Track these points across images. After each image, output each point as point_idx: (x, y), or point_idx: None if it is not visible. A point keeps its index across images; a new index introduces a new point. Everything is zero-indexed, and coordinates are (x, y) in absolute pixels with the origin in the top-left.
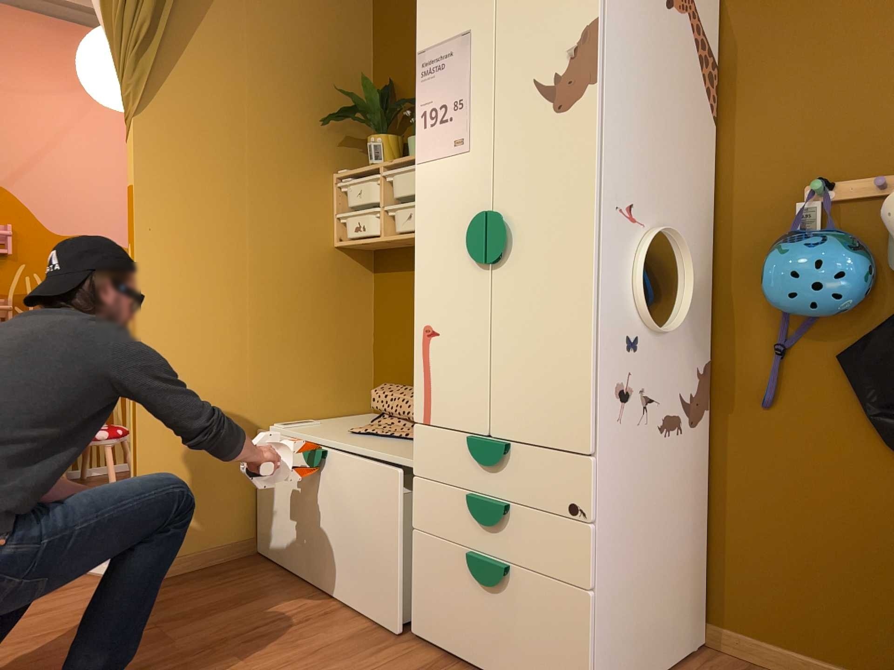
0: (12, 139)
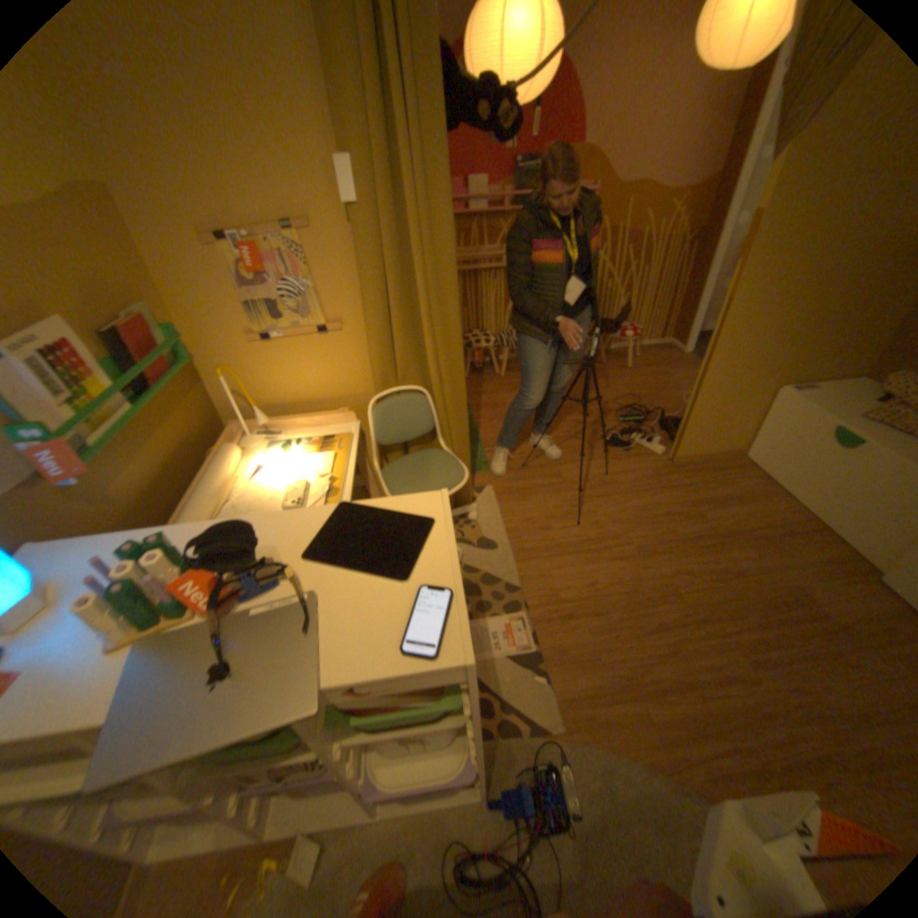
0: (606, 100)
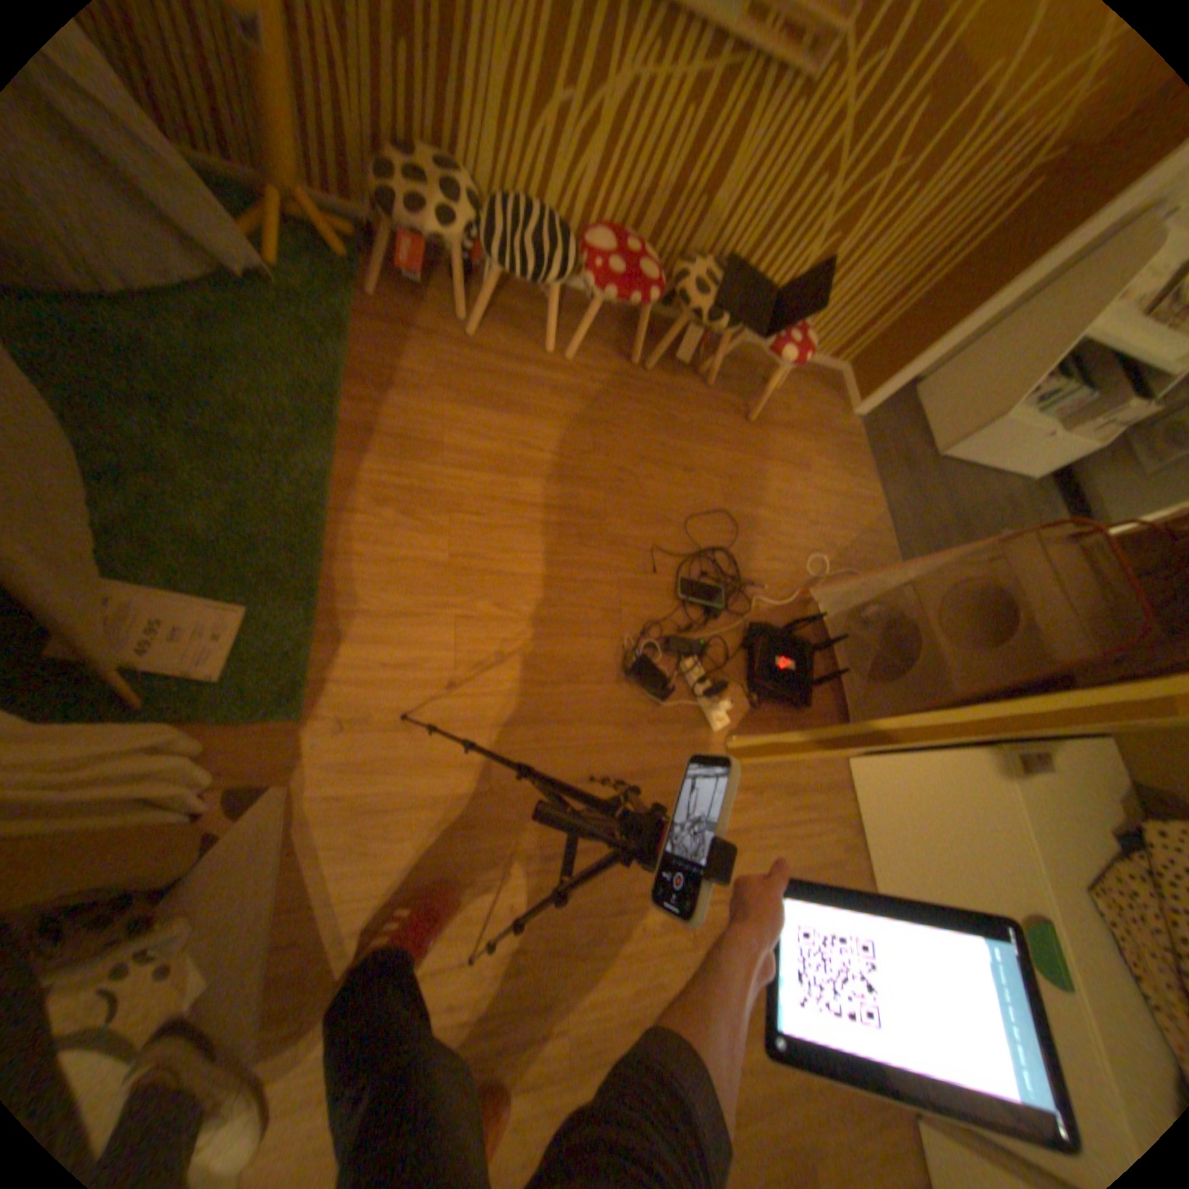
0: None
